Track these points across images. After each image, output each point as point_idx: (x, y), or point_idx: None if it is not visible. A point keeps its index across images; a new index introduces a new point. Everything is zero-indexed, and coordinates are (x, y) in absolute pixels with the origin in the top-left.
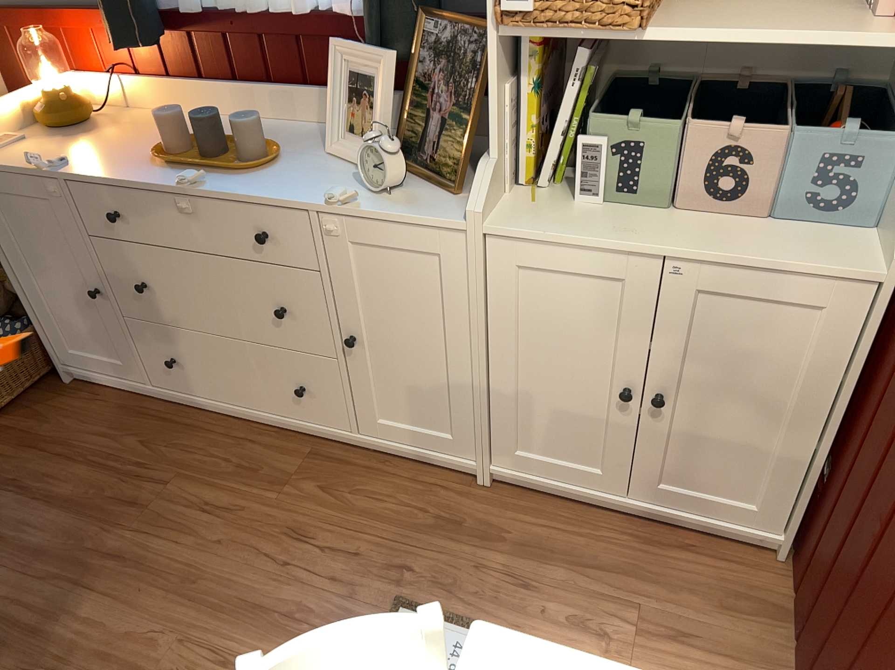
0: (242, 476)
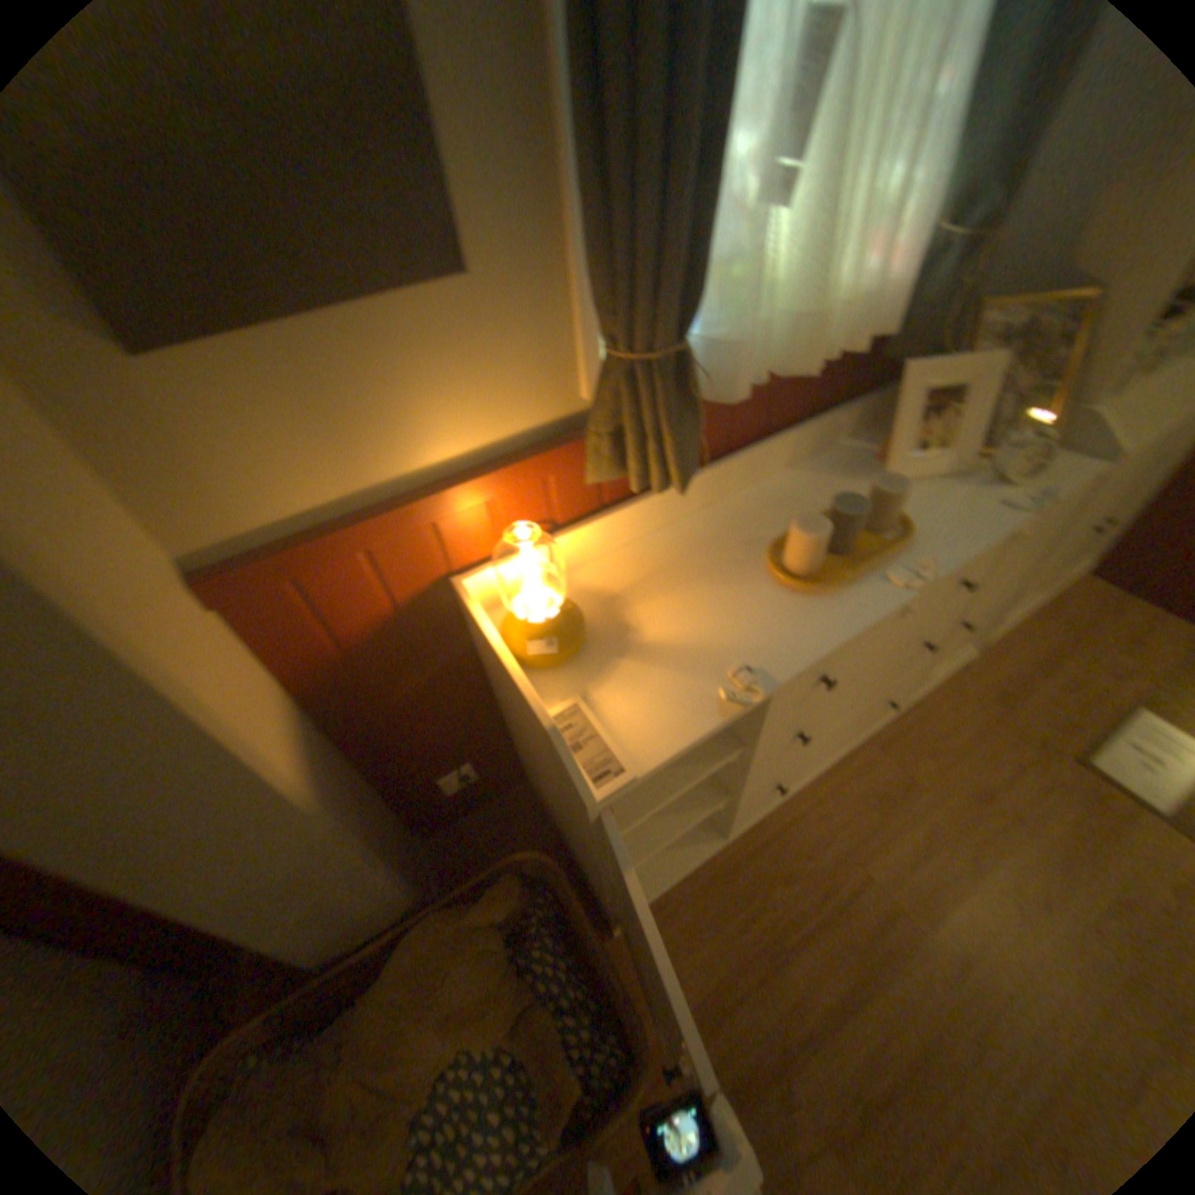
0: (889, 814)
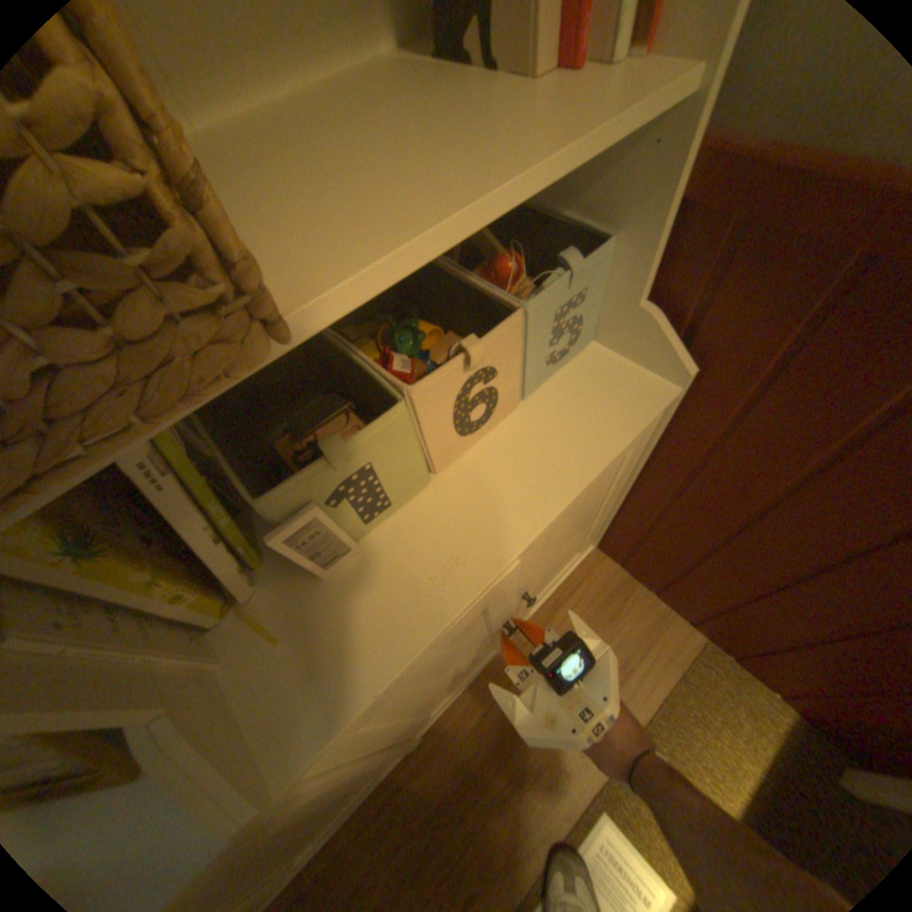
0: None
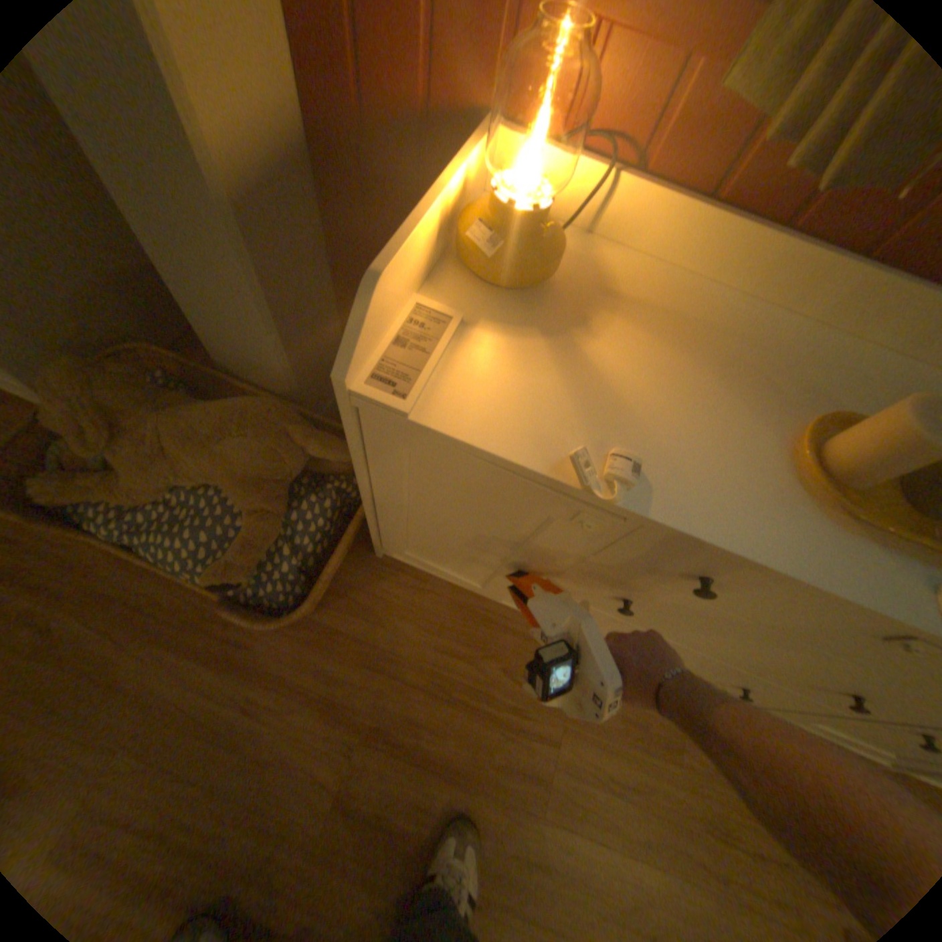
0: (631, 741)
